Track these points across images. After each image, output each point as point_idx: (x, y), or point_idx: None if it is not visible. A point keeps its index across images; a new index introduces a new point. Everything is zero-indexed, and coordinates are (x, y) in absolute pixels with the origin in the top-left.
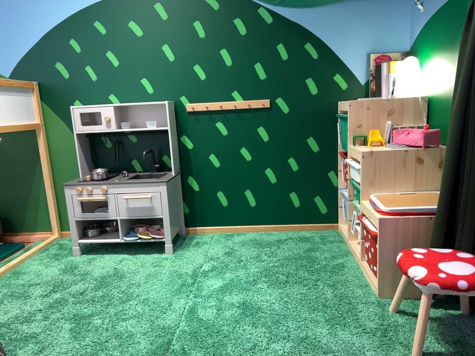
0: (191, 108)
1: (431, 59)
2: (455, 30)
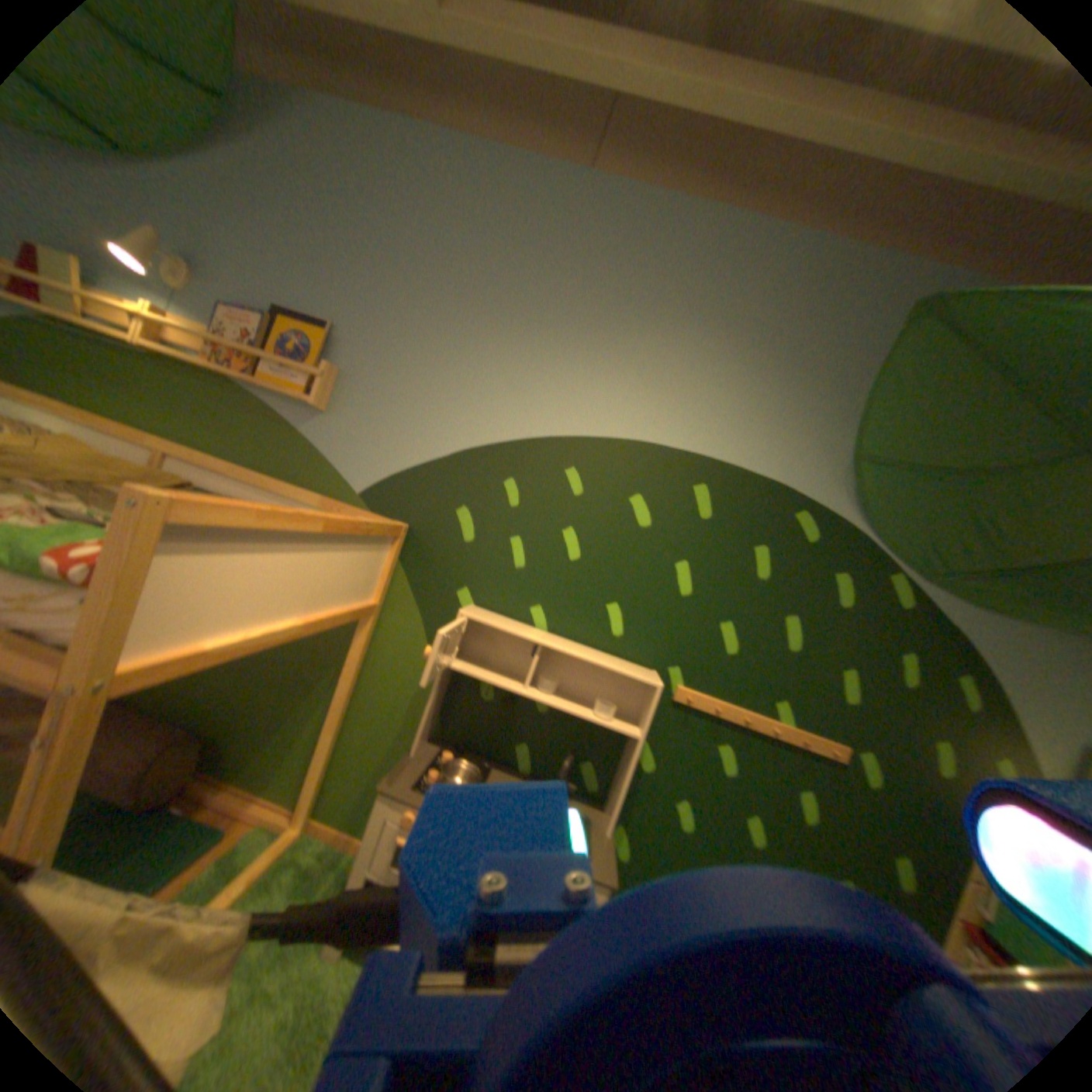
0: (684, 697)
1: None
2: None
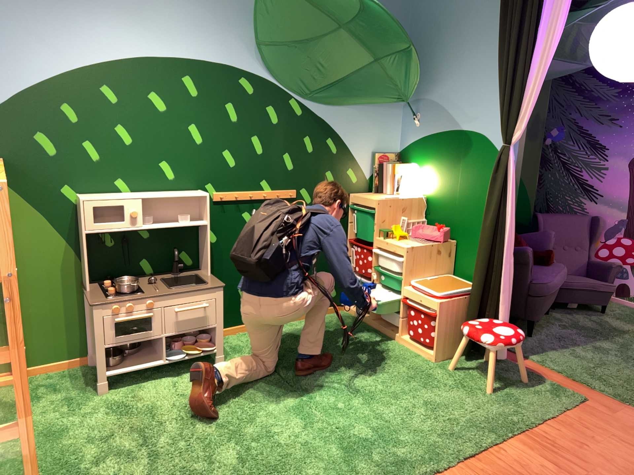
0: (221, 199)
1: (427, 169)
2: (455, 158)
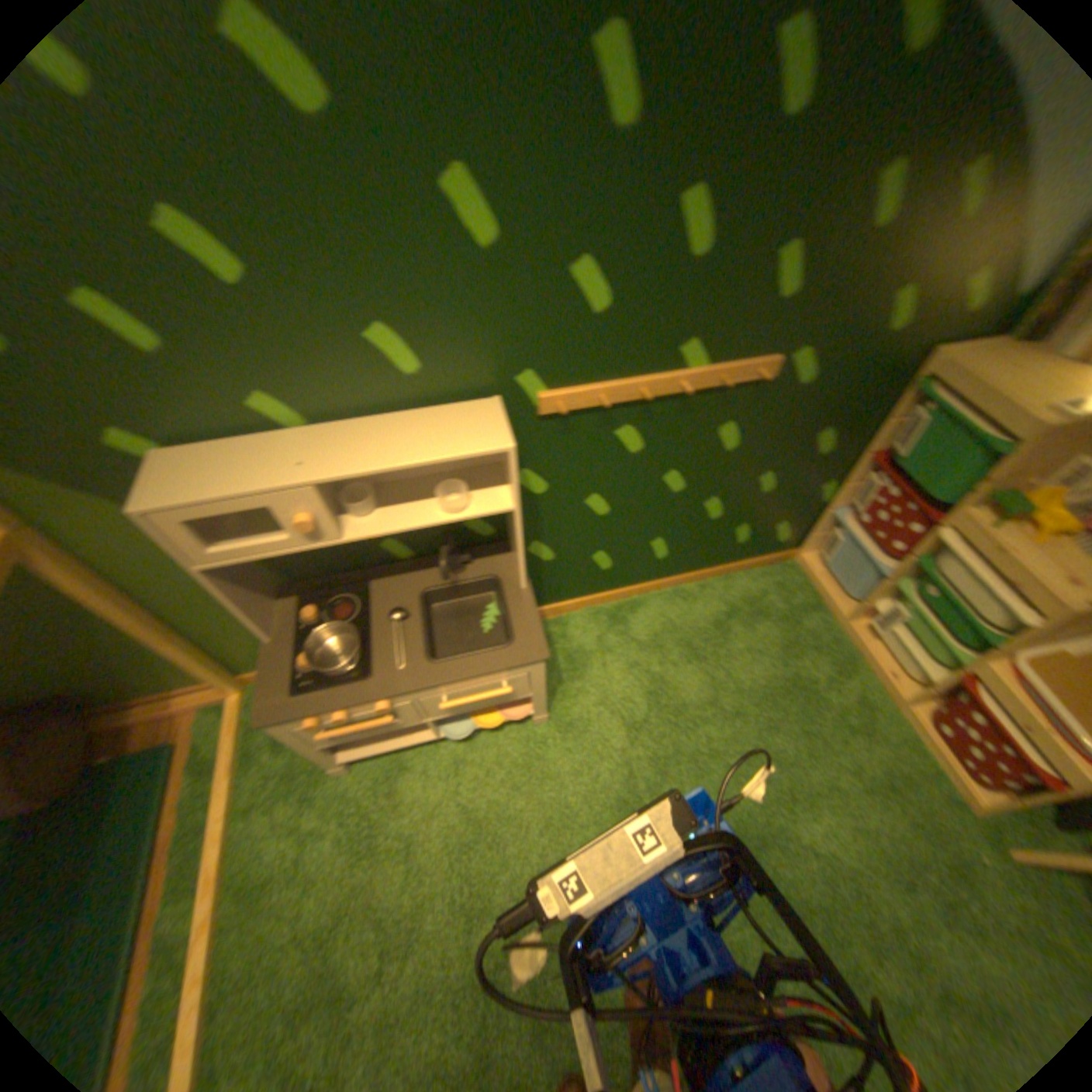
0: (559, 408)
1: None
2: None
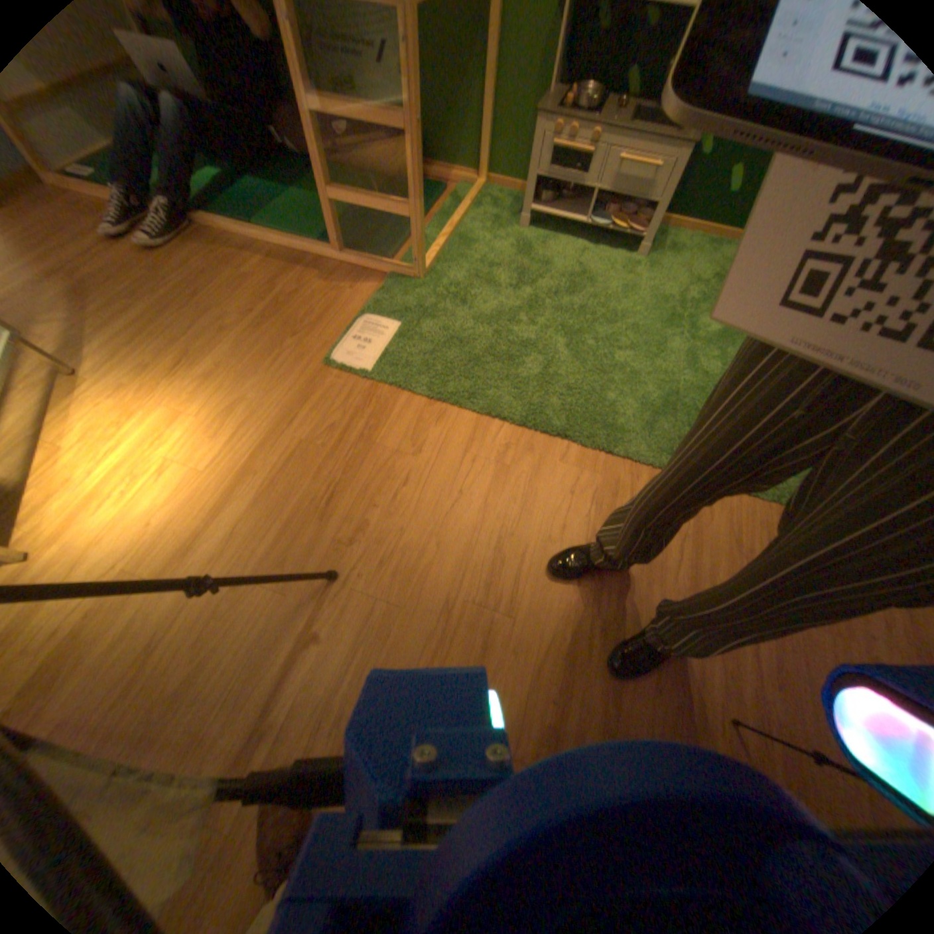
0: None
1: None
2: None
